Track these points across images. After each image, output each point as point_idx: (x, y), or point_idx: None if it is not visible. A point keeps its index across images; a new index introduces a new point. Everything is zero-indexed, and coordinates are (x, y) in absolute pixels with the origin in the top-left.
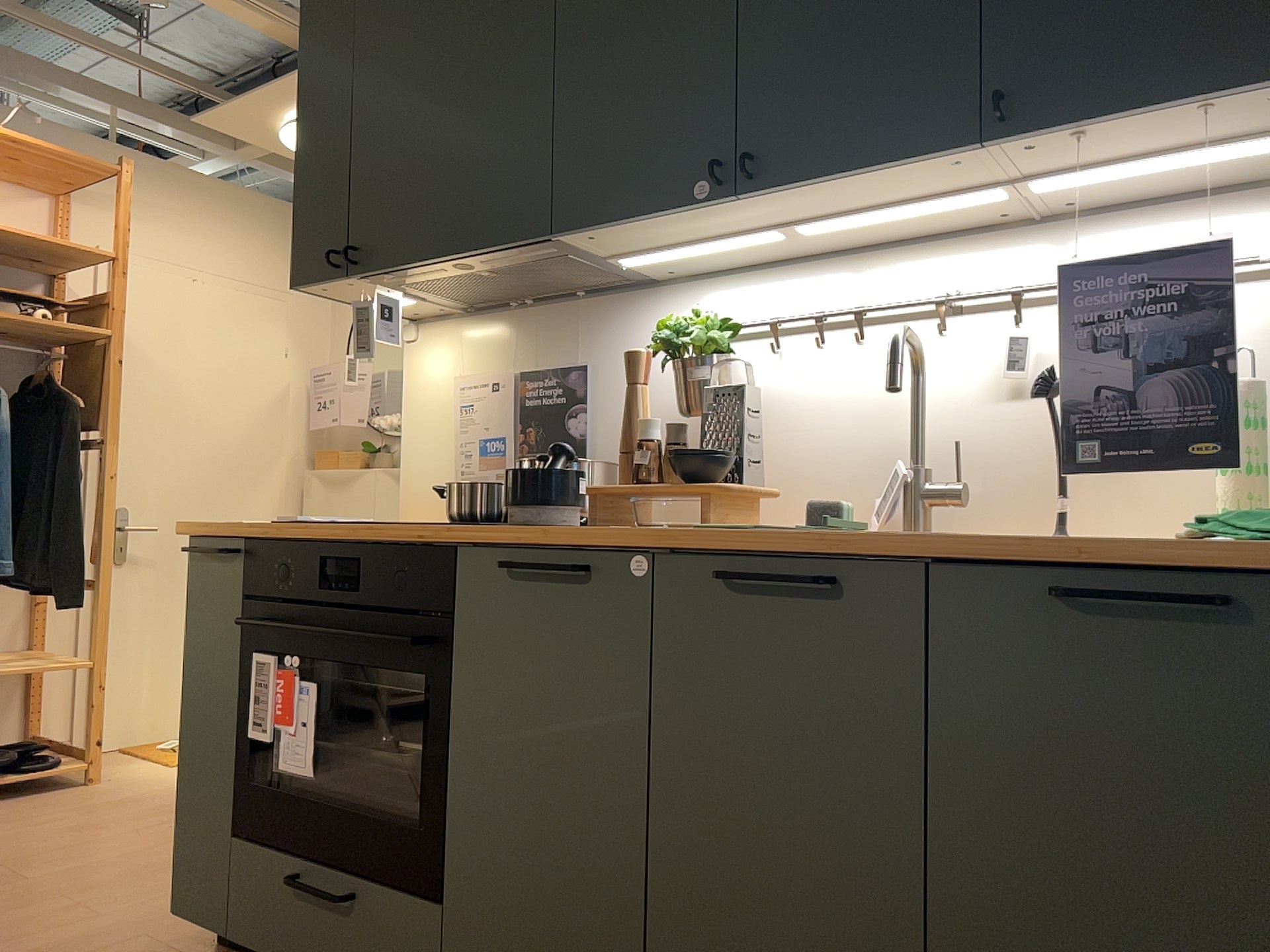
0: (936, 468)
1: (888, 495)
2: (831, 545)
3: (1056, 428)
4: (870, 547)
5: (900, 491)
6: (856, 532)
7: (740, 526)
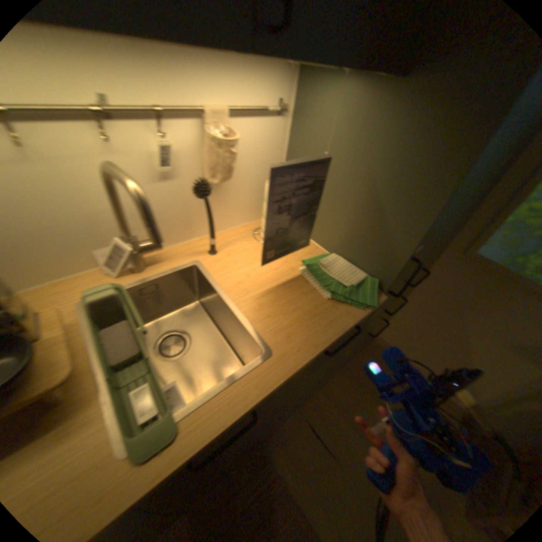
0: (133, 232)
1: (109, 257)
2: (252, 407)
3: (208, 210)
4: (270, 394)
5: (123, 257)
6: (244, 382)
7: (171, 435)
